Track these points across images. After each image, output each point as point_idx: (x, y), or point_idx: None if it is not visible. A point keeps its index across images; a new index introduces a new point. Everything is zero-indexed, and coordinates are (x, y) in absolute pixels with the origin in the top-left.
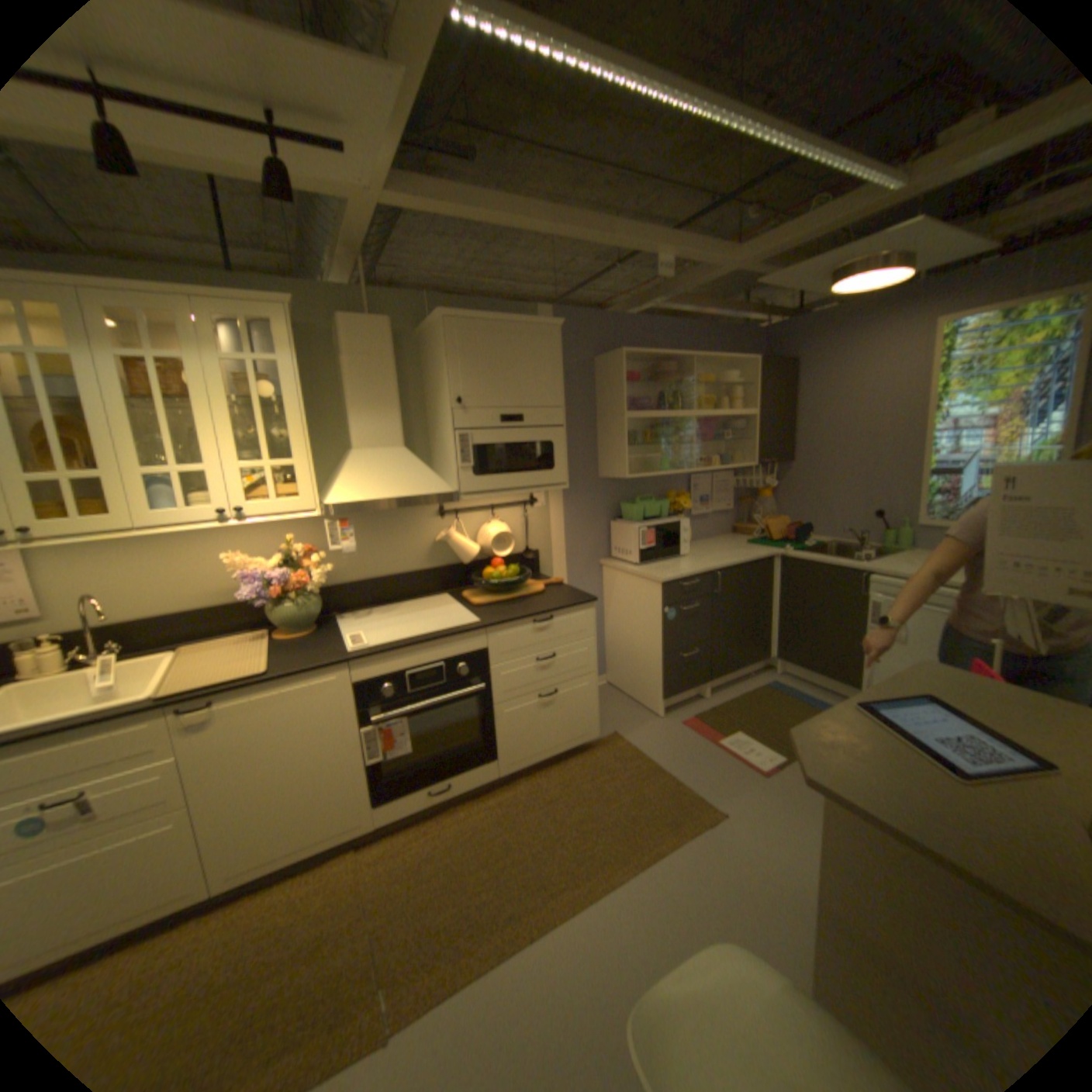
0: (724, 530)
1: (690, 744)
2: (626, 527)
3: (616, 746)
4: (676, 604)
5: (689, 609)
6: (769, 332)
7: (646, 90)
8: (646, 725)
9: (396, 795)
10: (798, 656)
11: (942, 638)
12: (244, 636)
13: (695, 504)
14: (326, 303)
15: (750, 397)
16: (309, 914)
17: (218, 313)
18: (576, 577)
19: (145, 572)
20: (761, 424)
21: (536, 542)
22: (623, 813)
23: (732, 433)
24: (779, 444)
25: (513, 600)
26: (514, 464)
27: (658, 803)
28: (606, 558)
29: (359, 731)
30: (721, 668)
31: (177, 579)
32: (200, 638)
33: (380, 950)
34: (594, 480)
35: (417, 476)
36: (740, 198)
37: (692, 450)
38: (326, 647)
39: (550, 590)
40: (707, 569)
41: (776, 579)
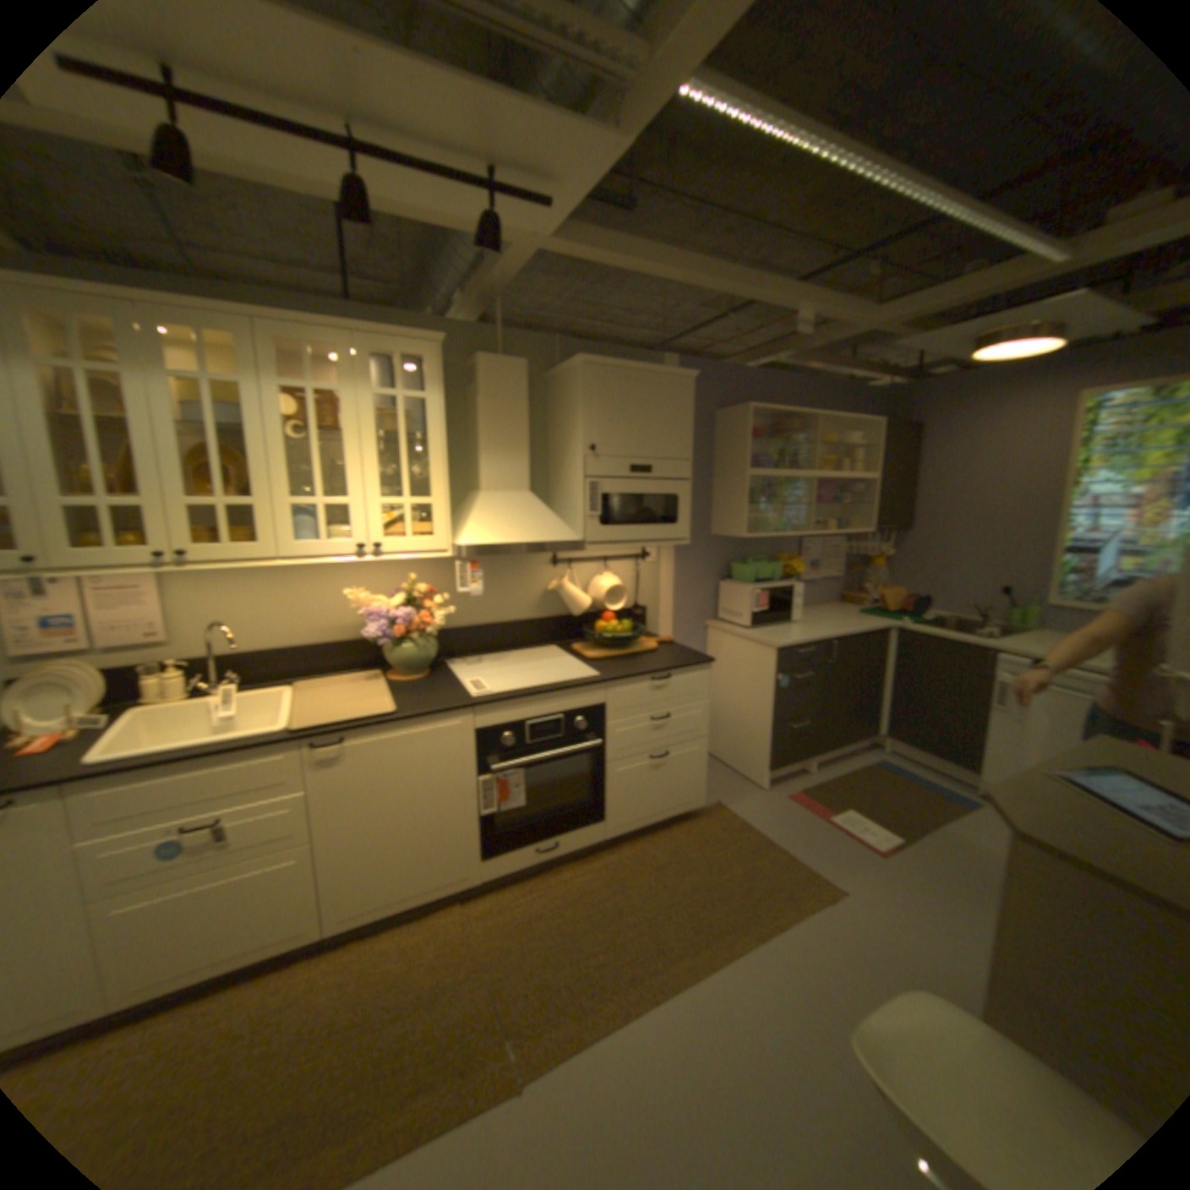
0: (833, 597)
1: (800, 820)
2: (738, 587)
3: (722, 816)
4: (790, 672)
5: (804, 677)
6: (893, 393)
7: (842, 160)
8: (751, 797)
9: (506, 848)
10: (911, 735)
11: (1076, 723)
12: (359, 674)
13: (806, 569)
14: (464, 342)
15: (872, 460)
16: (423, 962)
17: (373, 348)
18: (682, 637)
19: (269, 603)
20: (882, 489)
21: (645, 598)
22: (738, 884)
23: (852, 497)
24: (899, 511)
25: (627, 656)
26: (639, 515)
27: (773, 876)
28: (713, 619)
29: (478, 779)
30: (830, 742)
31: (299, 611)
32: (315, 674)
33: (502, 1002)
34: (707, 537)
35: (546, 522)
36: (884, 256)
37: (811, 512)
38: (448, 691)
39: (663, 648)
40: (824, 637)
41: (891, 652)
